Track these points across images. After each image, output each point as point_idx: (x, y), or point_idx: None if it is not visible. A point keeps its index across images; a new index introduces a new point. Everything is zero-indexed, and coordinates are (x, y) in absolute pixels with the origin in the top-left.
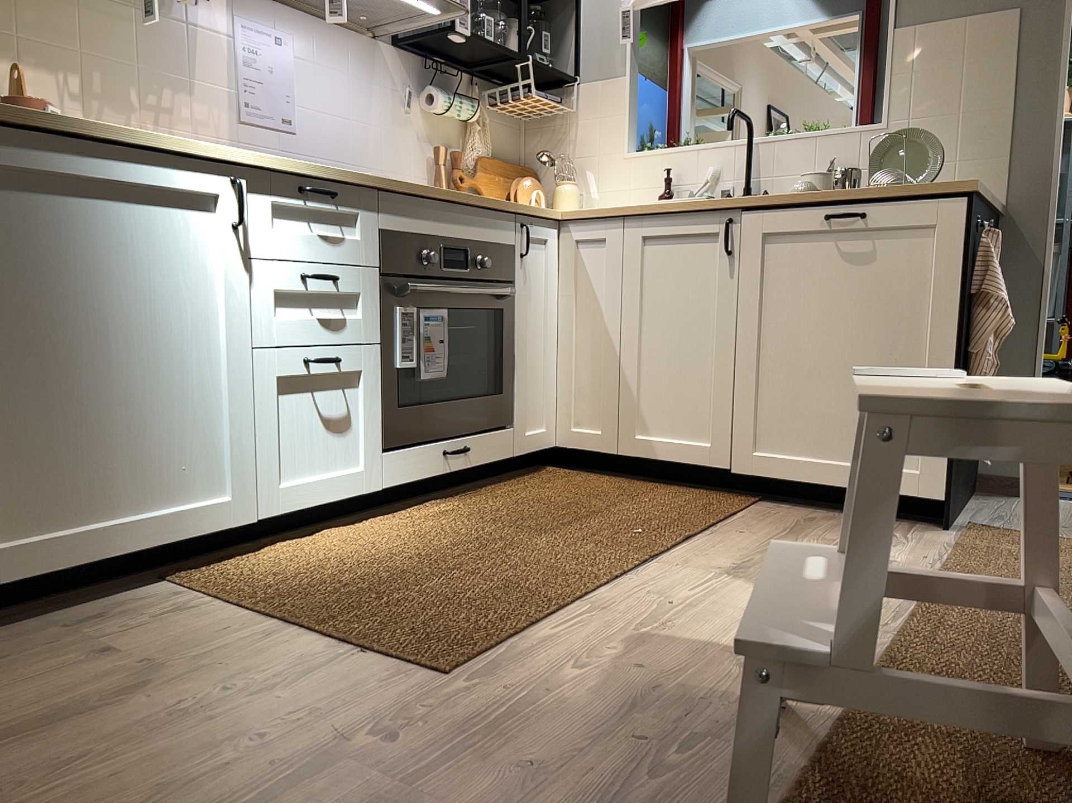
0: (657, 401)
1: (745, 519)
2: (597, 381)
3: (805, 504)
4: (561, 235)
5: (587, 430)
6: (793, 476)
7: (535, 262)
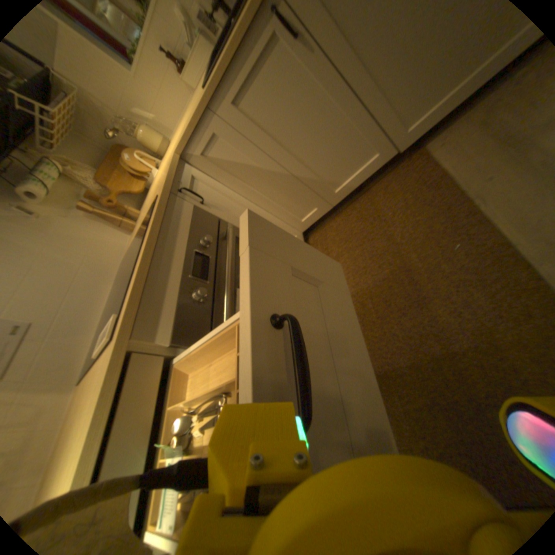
0: (331, 169)
1: (468, 169)
2: (292, 195)
3: (451, 120)
4: (193, 163)
5: (310, 214)
6: (444, 115)
7: (209, 194)
